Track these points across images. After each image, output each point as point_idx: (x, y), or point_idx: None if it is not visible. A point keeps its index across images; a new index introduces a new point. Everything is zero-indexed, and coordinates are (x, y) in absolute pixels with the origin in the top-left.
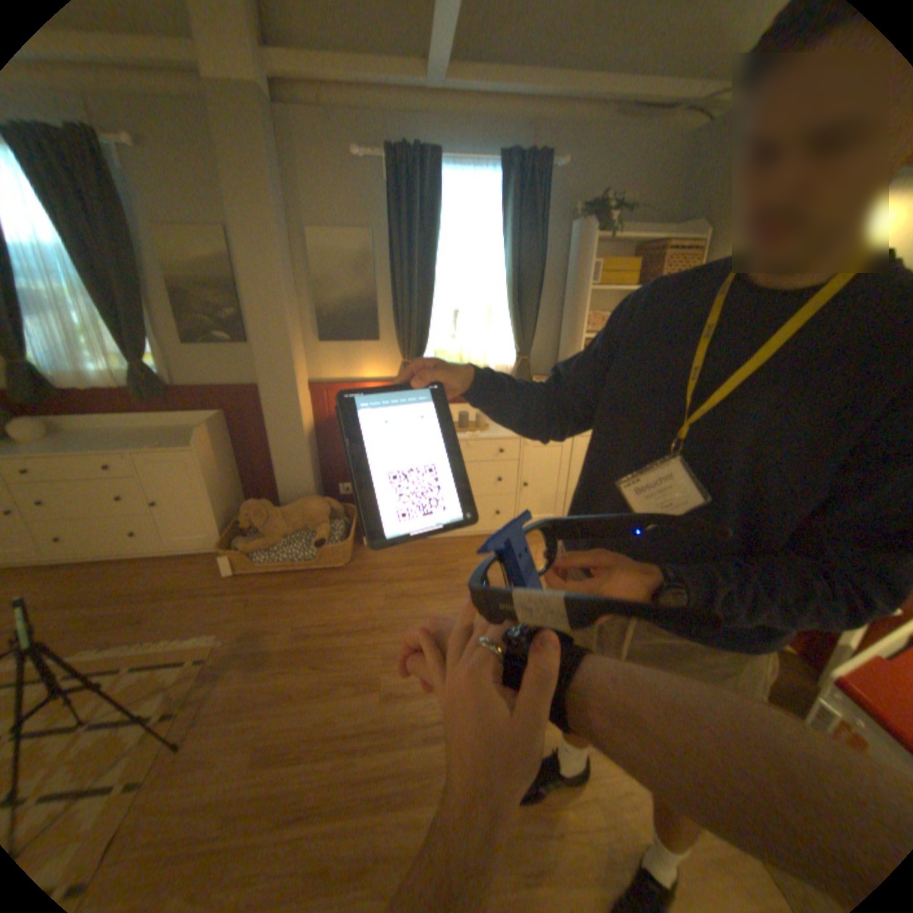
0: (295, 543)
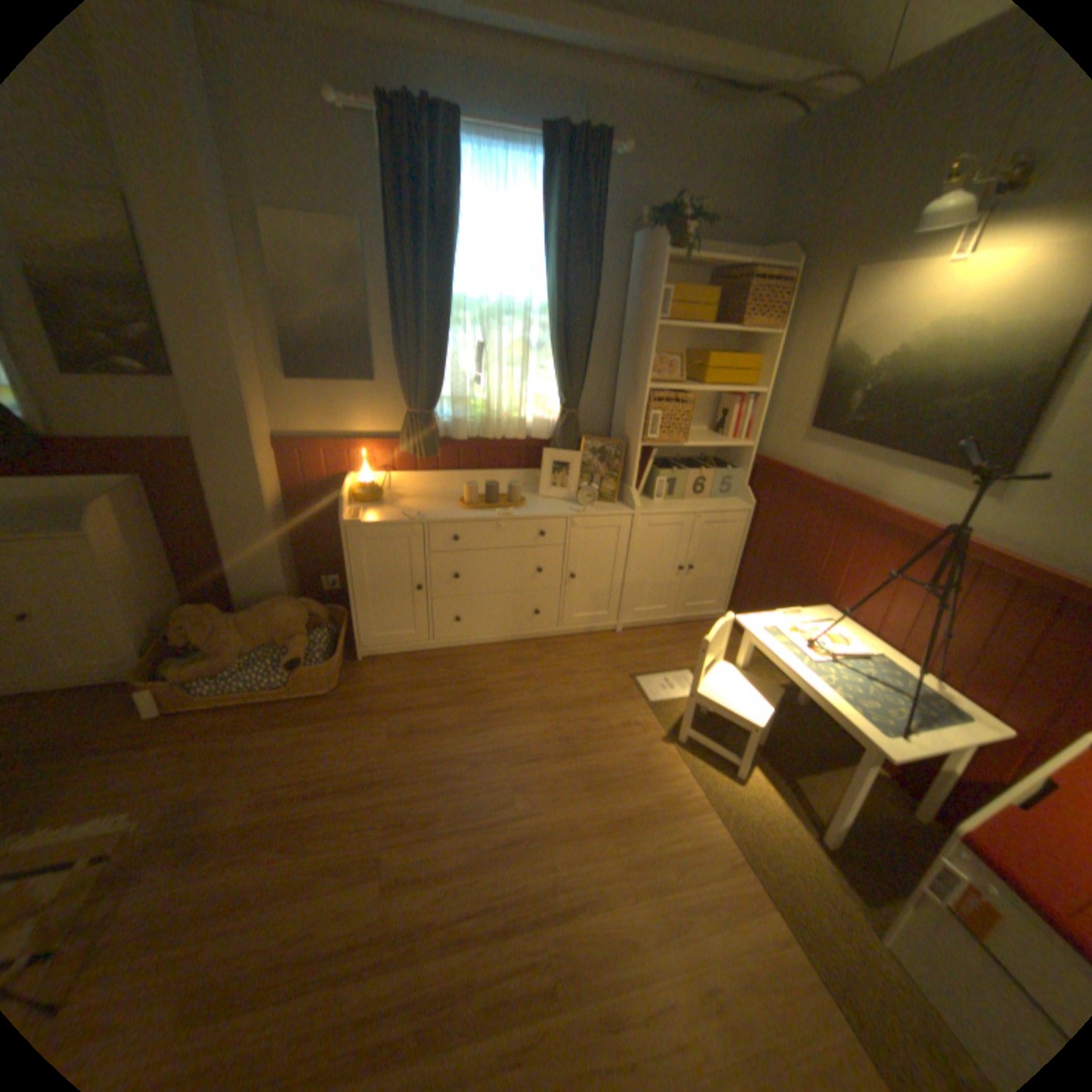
0: (256, 666)
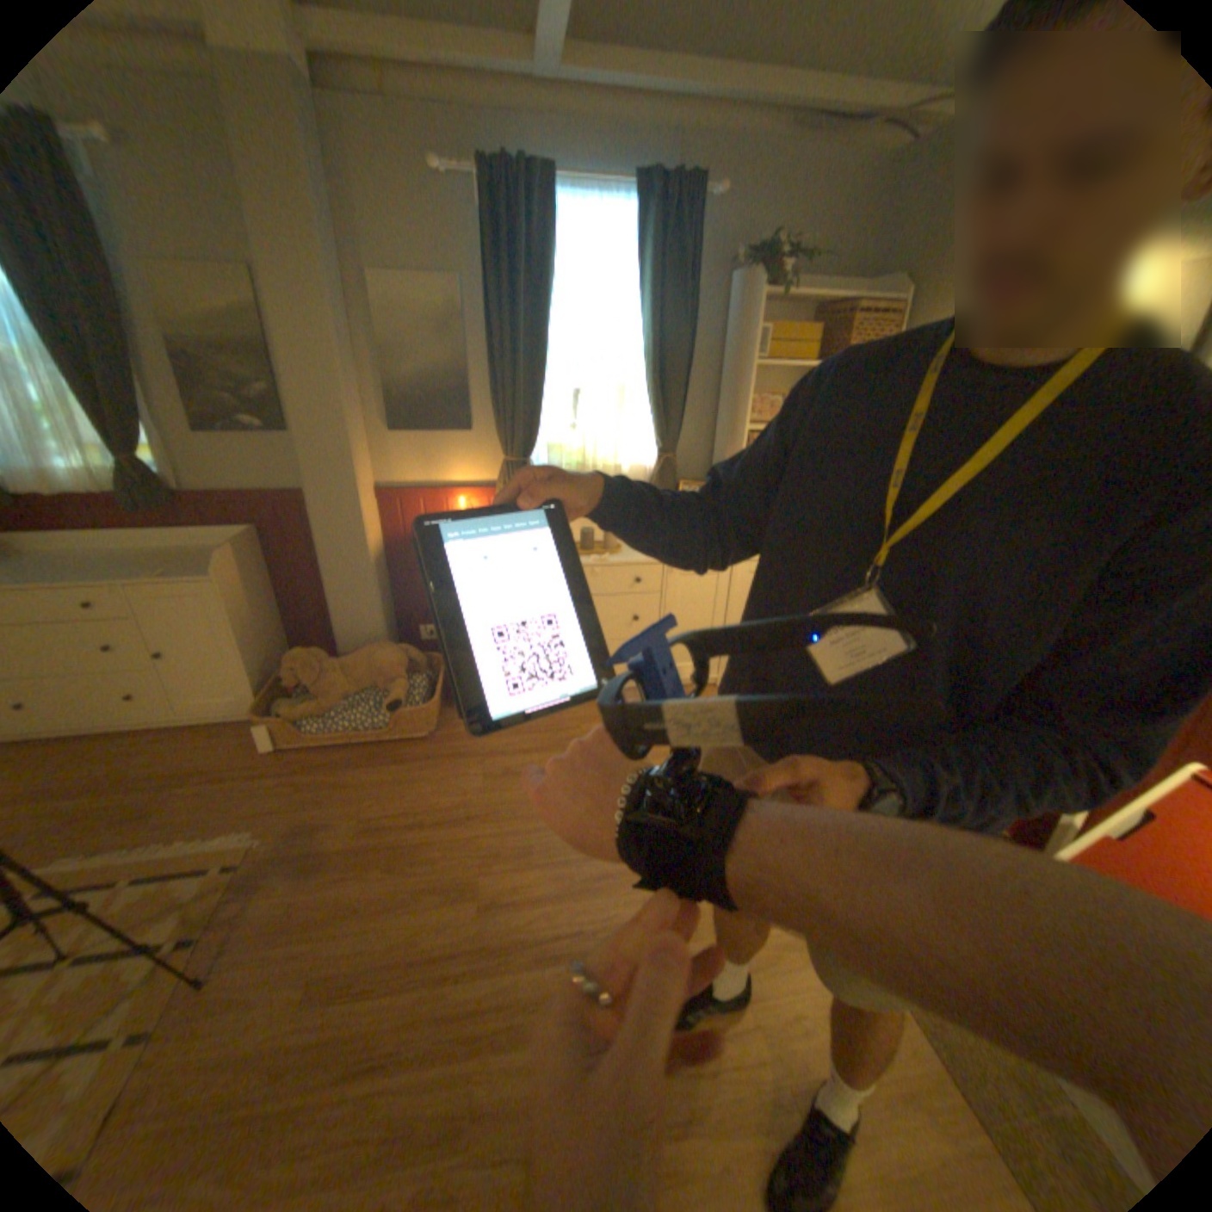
0: (361, 707)
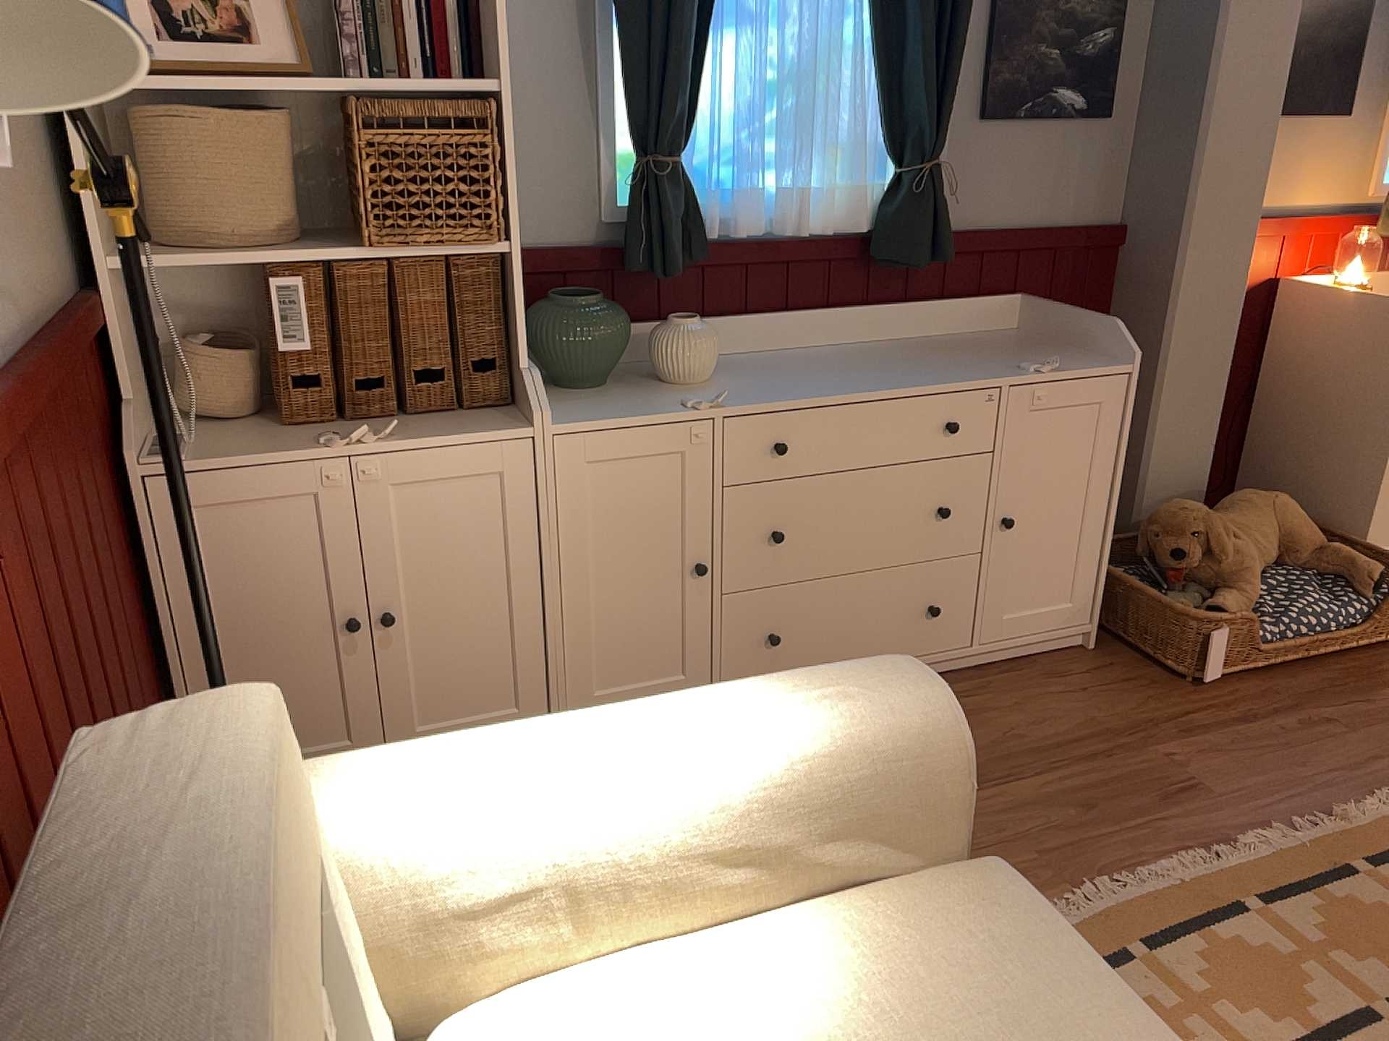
0: (1312, 592)
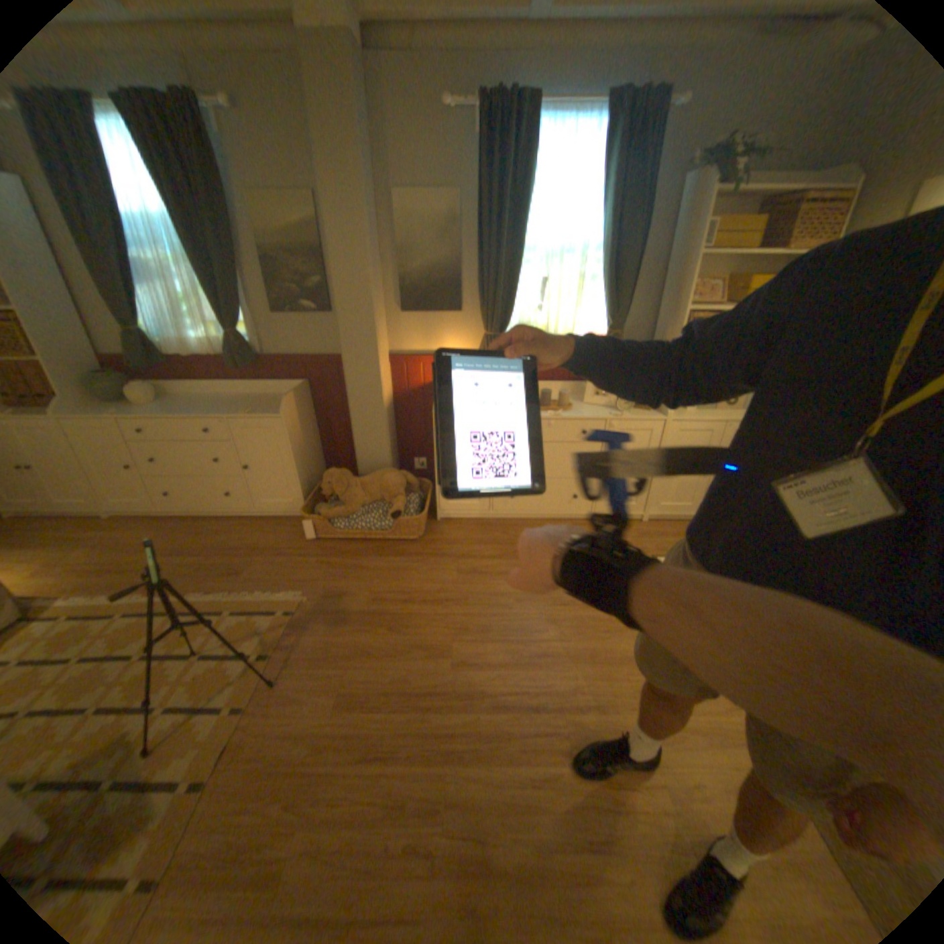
0: (373, 514)
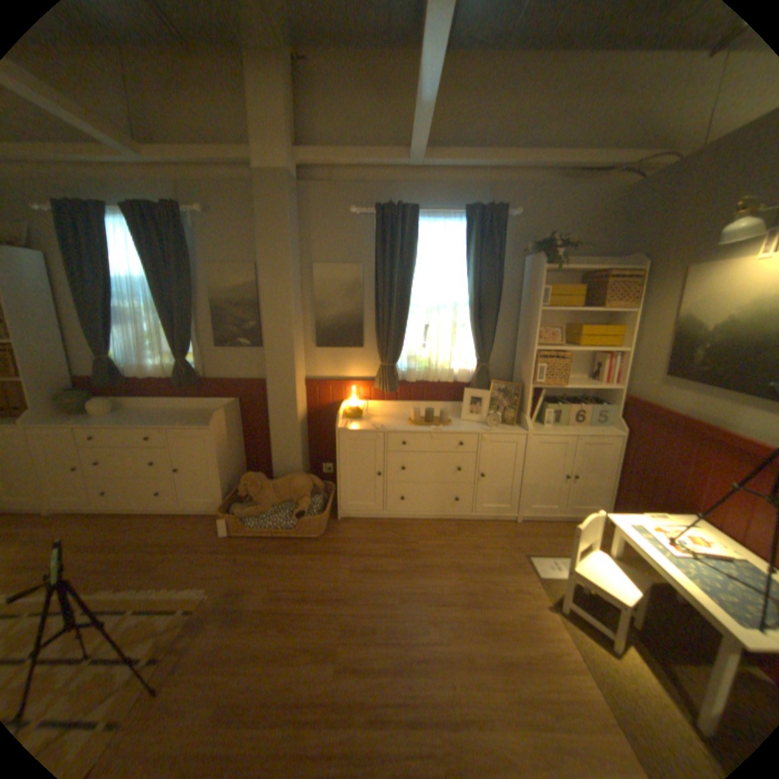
0: (280, 513)
